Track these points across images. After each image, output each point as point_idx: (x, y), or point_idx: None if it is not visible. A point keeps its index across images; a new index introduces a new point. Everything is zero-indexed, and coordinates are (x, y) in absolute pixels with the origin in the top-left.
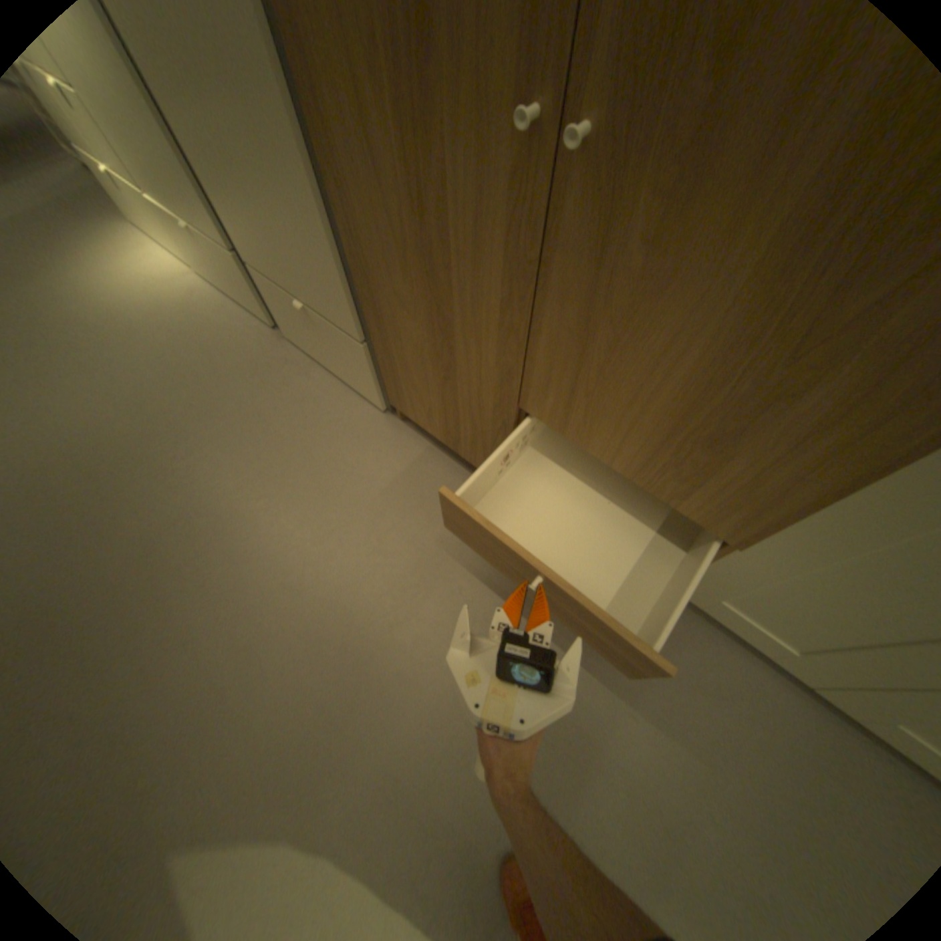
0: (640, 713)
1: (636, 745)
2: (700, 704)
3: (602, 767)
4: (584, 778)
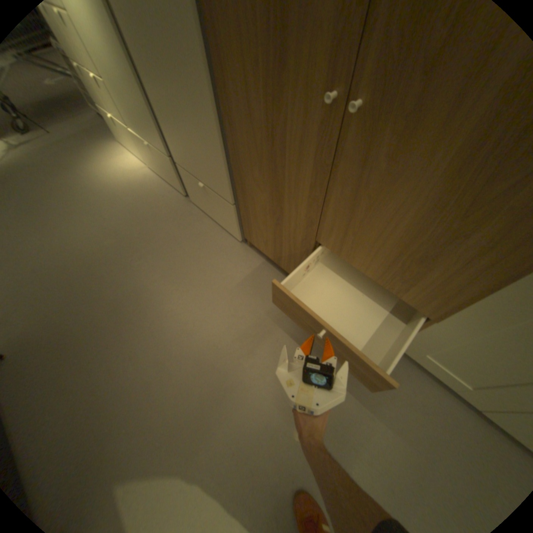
0: (377, 417)
1: (374, 435)
2: (413, 415)
3: (354, 446)
4: (343, 451)
